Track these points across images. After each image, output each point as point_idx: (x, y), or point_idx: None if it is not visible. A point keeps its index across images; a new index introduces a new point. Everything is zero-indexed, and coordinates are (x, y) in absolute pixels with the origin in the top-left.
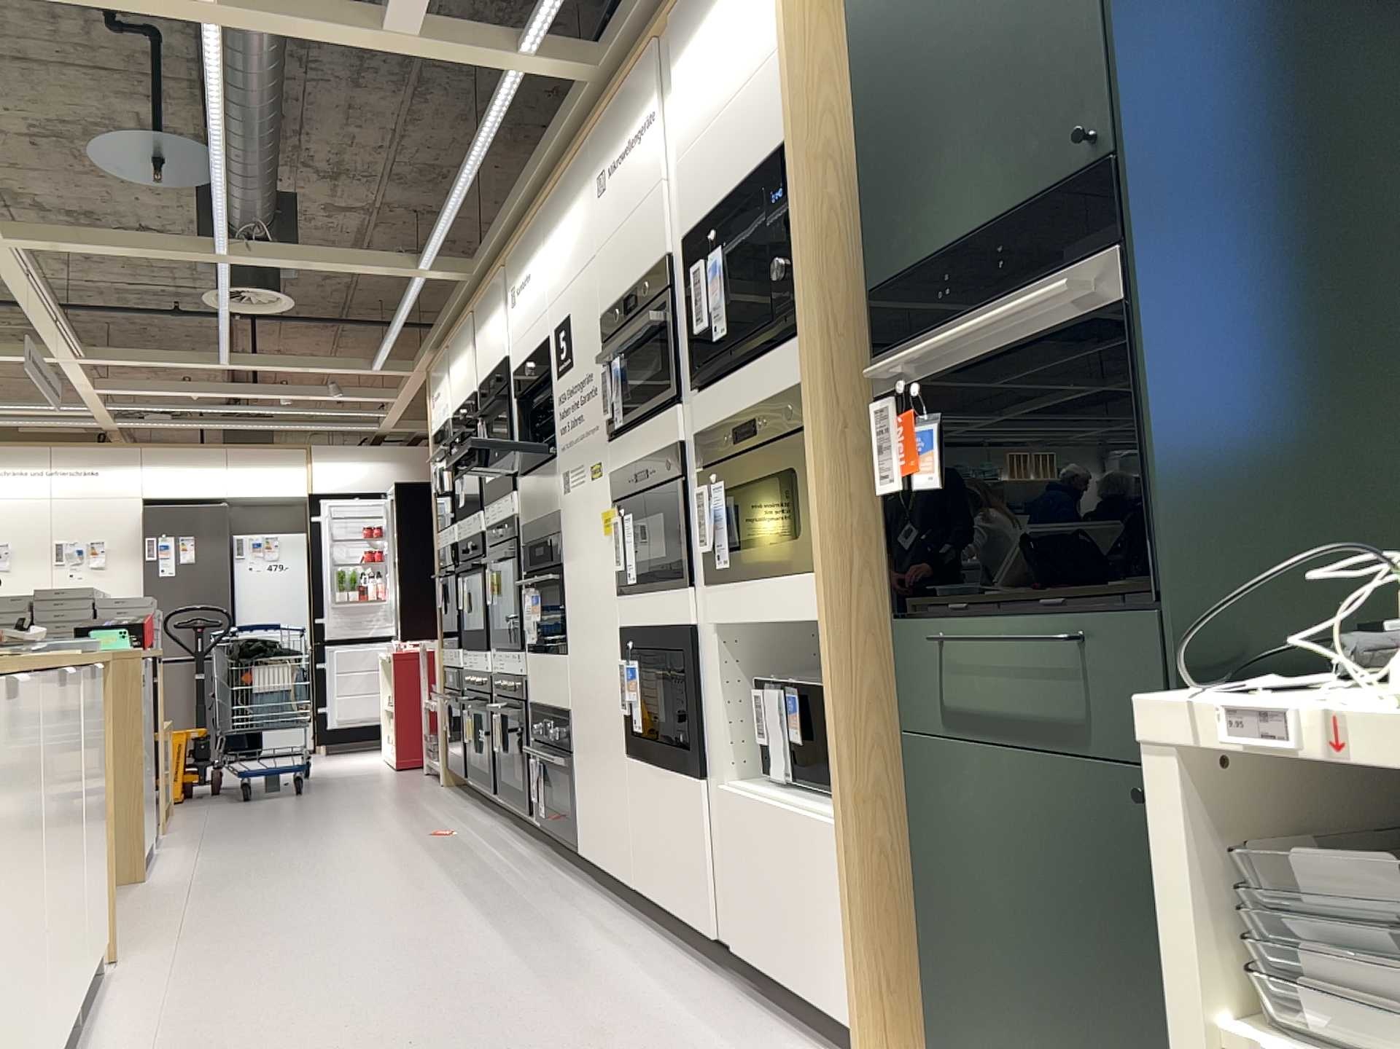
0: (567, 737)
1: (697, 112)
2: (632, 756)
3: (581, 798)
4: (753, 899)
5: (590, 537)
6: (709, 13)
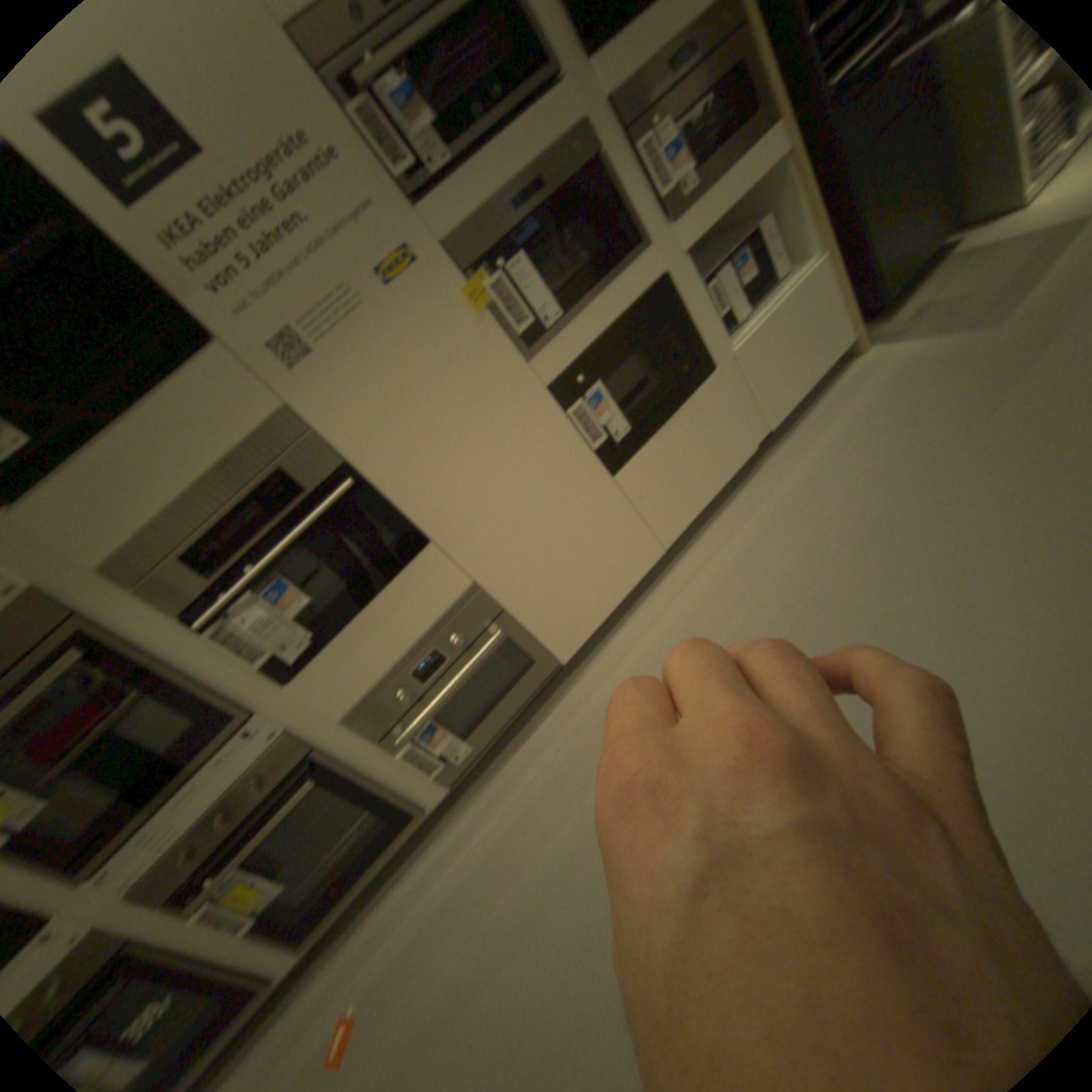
0: (488, 605)
1: None
2: (620, 465)
3: (545, 616)
4: (781, 377)
5: (425, 353)
6: None
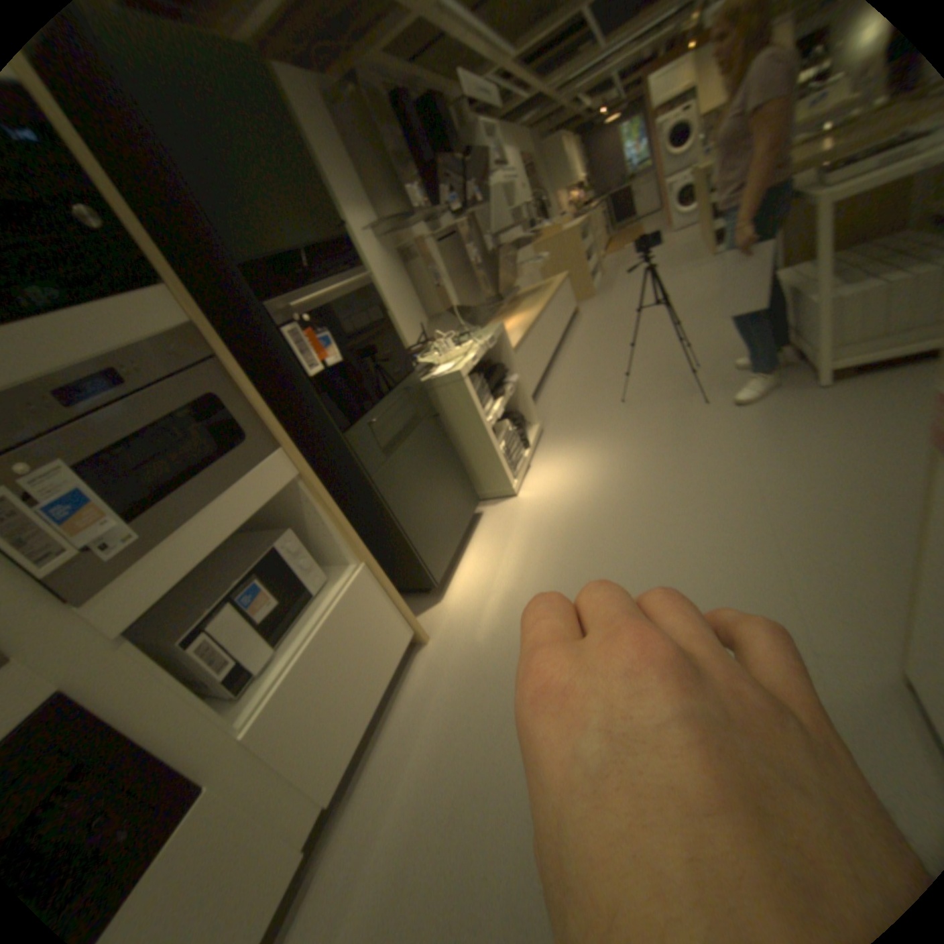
0: None
1: None
2: None
3: None
4: (323, 734)
5: None
6: None
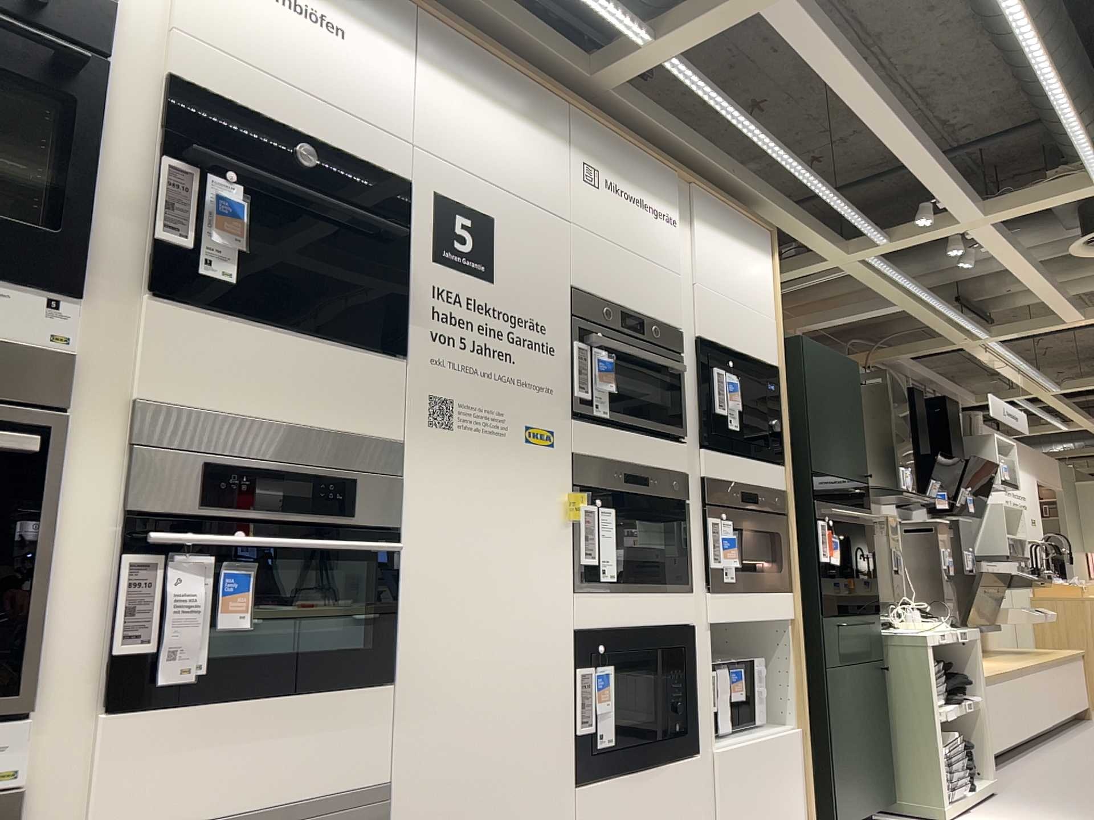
0: None
1: (715, 276)
2: (587, 778)
3: None
4: None
5: (513, 509)
6: (727, 235)
